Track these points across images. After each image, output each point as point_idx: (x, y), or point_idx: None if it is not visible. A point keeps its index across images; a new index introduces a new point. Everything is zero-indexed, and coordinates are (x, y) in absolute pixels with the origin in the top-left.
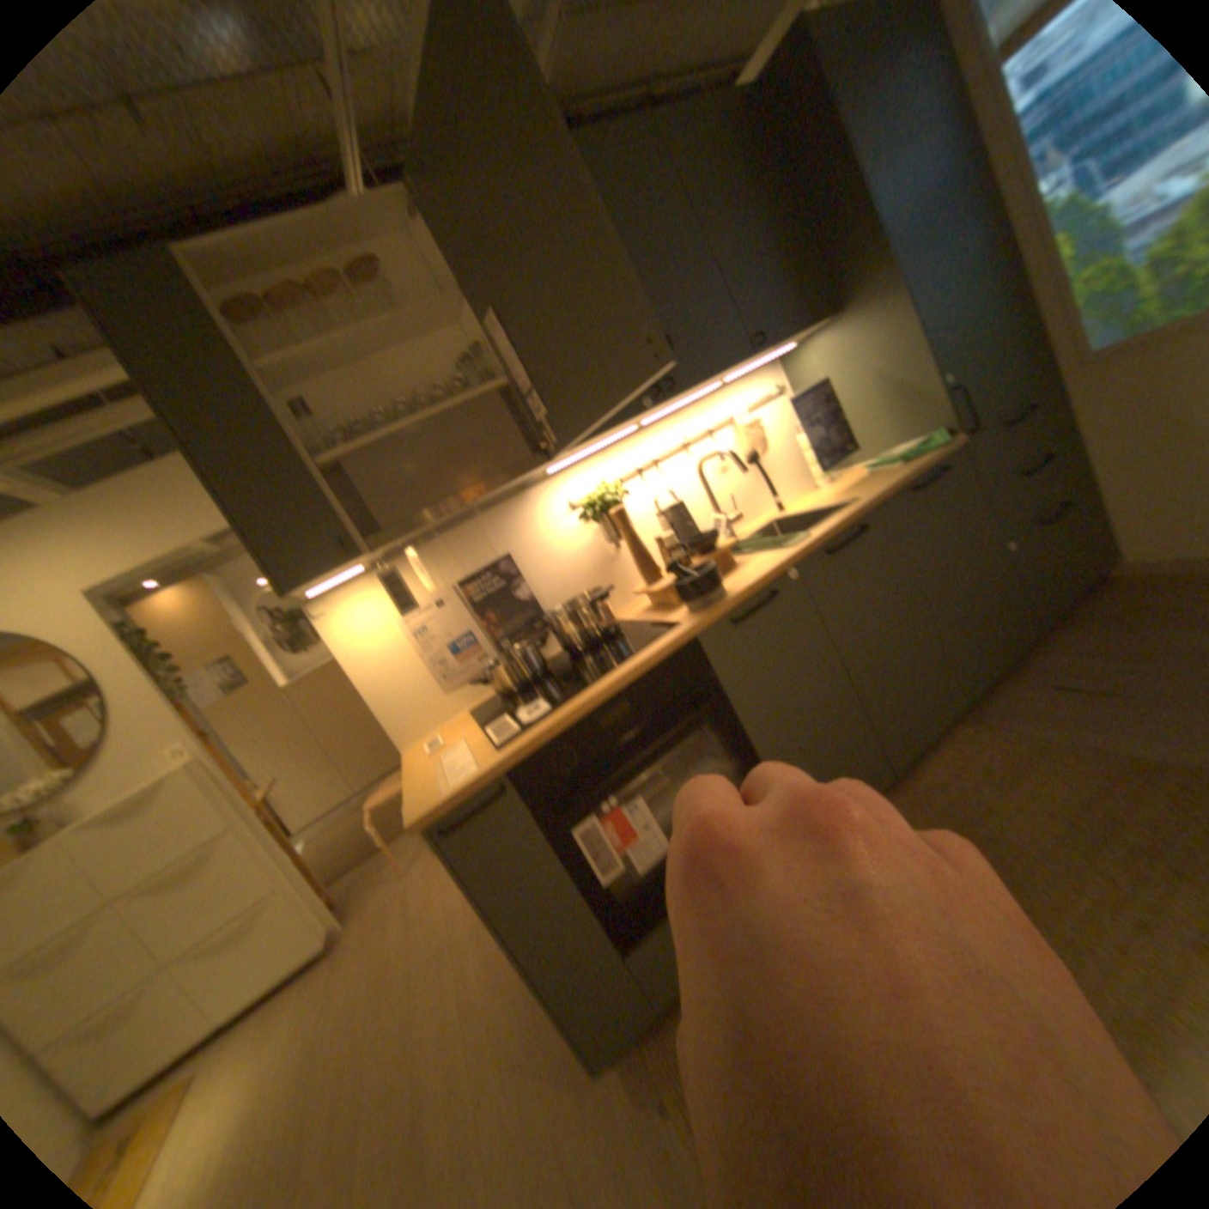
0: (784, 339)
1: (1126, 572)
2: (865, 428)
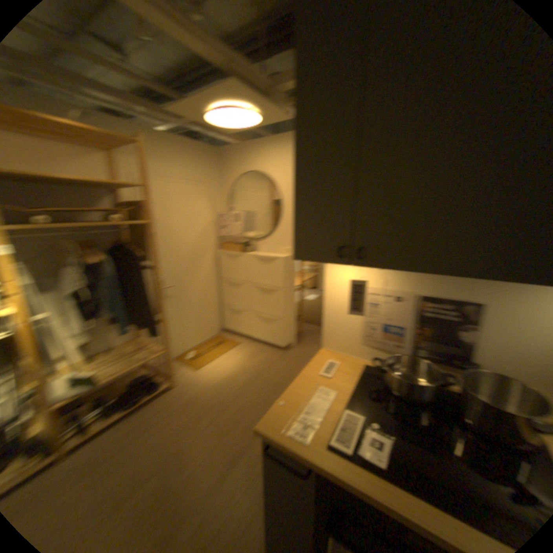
0: None
1: None
2: None
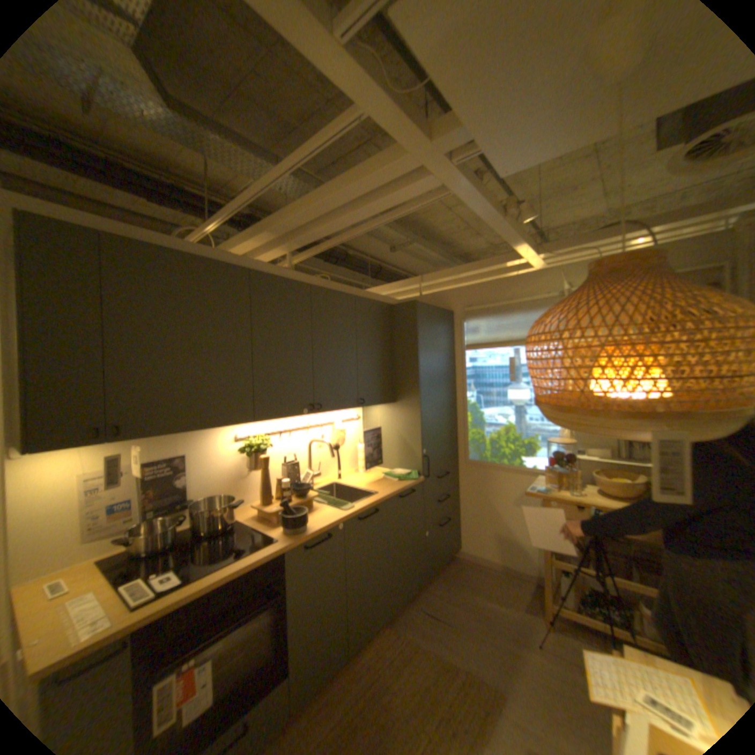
0: (370, 405)
1: (461, 558)
2: (387, 455)
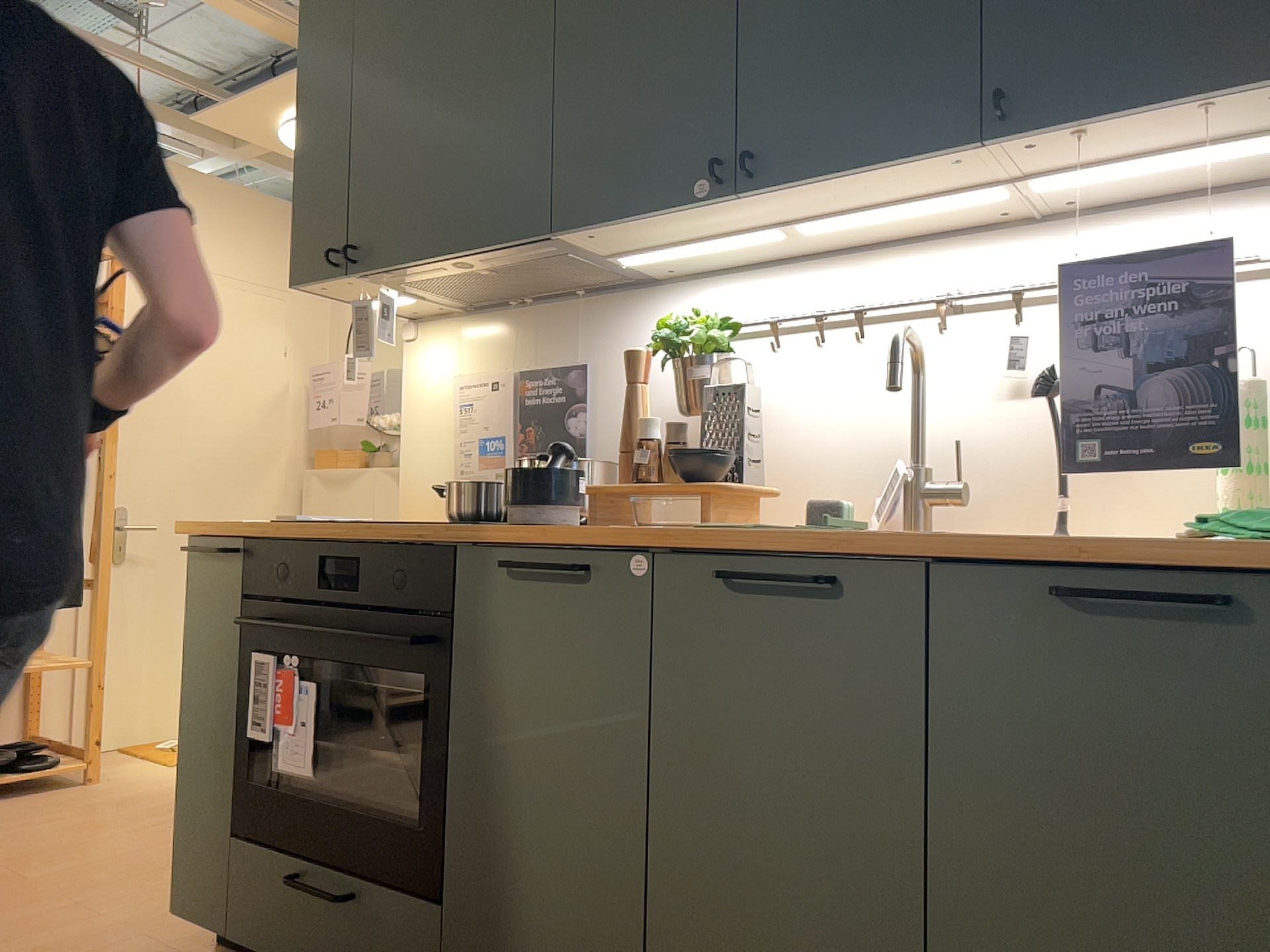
0: (1131, 124)
1: None
2: None
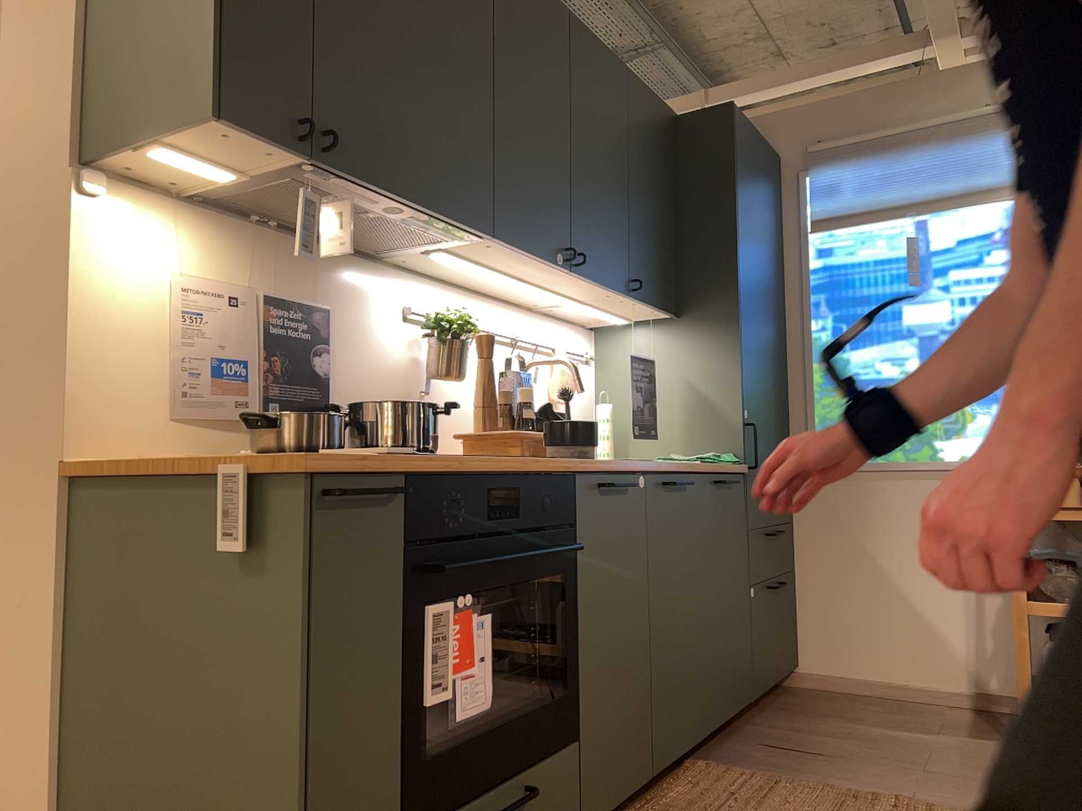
0: (642, 306)
1: (801, 683)
2: (659, 432)
